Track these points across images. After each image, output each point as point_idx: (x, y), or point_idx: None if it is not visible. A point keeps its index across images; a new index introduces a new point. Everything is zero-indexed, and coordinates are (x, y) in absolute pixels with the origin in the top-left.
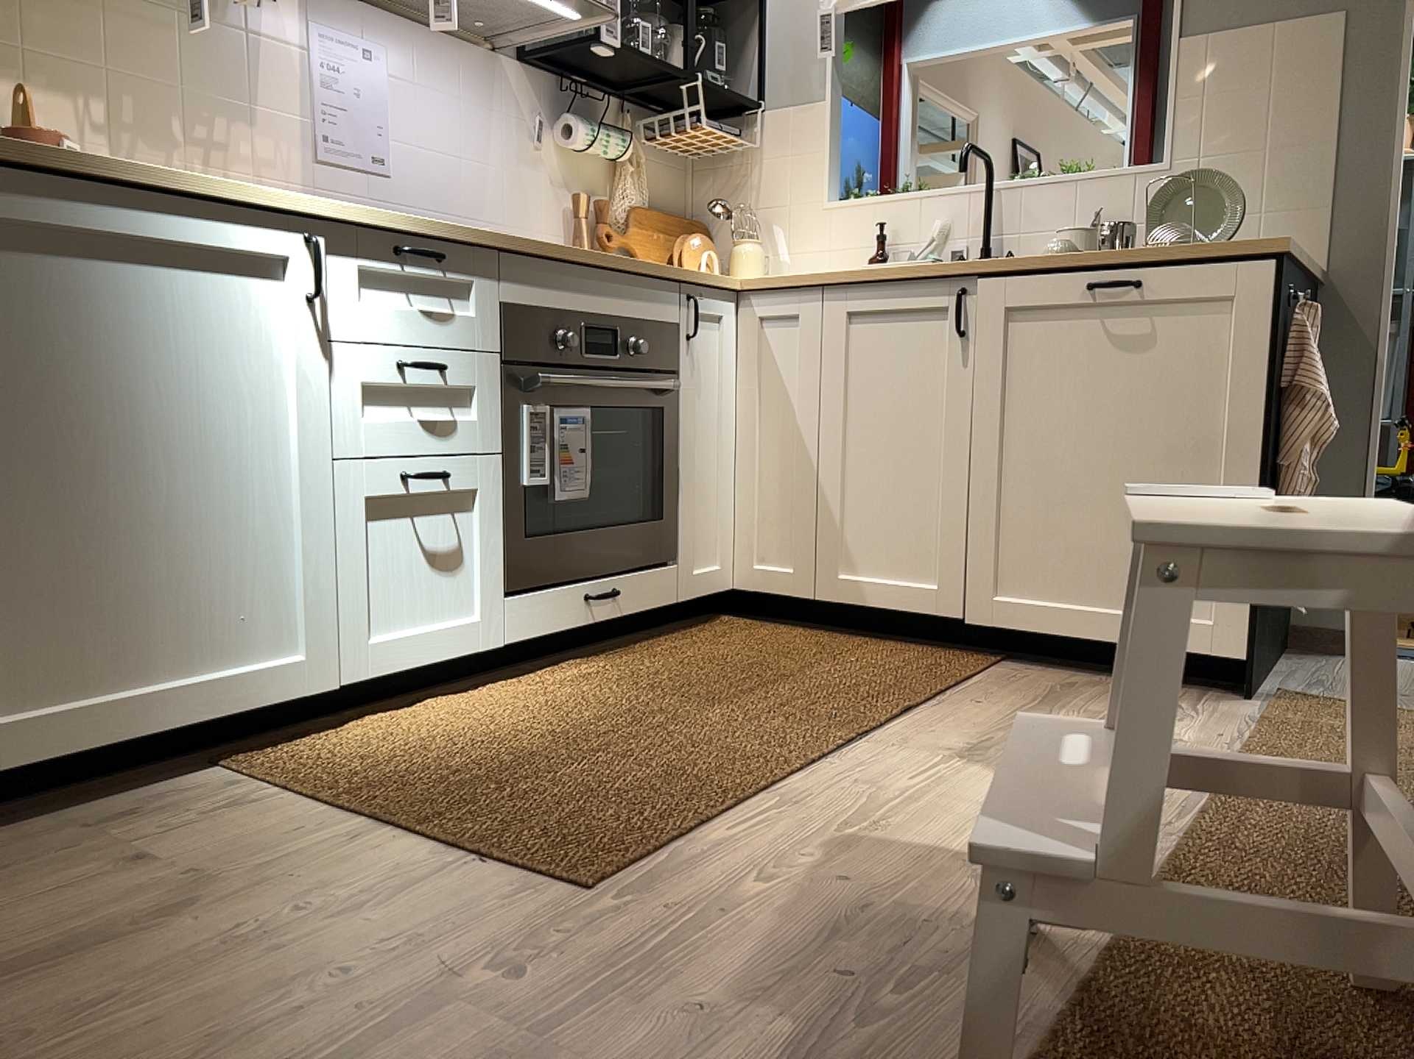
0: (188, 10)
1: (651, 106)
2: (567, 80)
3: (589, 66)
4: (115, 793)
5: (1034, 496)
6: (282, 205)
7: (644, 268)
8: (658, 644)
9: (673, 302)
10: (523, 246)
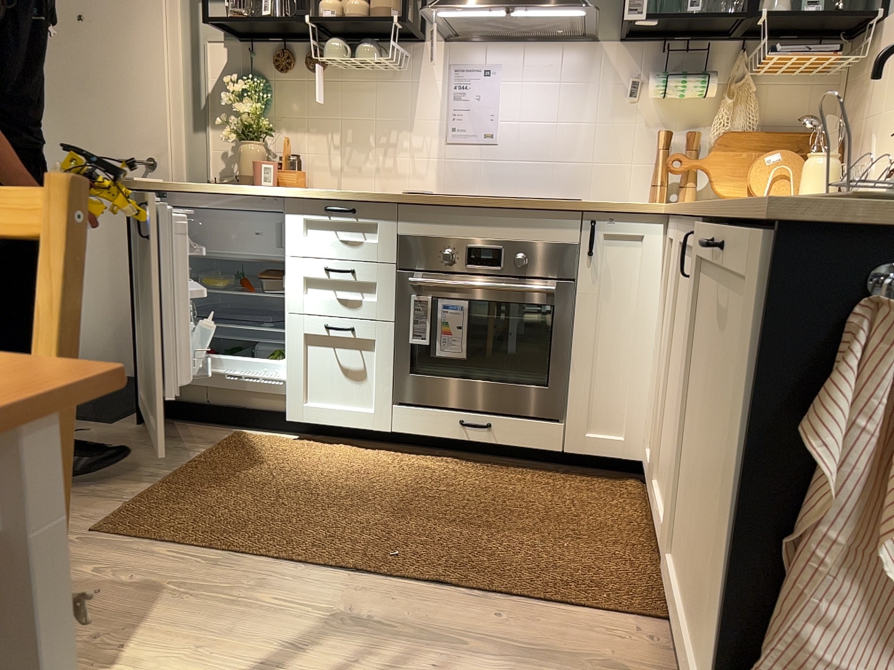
0: (377, 76)
1: (776, 37)
2: (670, 41)
3: (670, 28)
4: (195, 430)
5: (694, 476)
6: (258, 193)
7: (531, 205)
8: (532, 476)
9: (572, 229)
10: (411, 200)
